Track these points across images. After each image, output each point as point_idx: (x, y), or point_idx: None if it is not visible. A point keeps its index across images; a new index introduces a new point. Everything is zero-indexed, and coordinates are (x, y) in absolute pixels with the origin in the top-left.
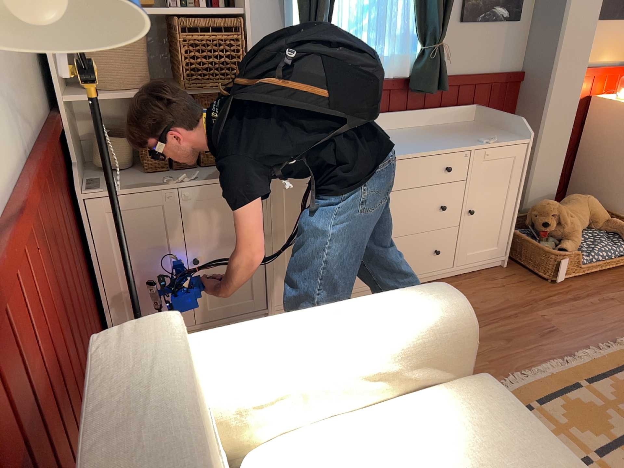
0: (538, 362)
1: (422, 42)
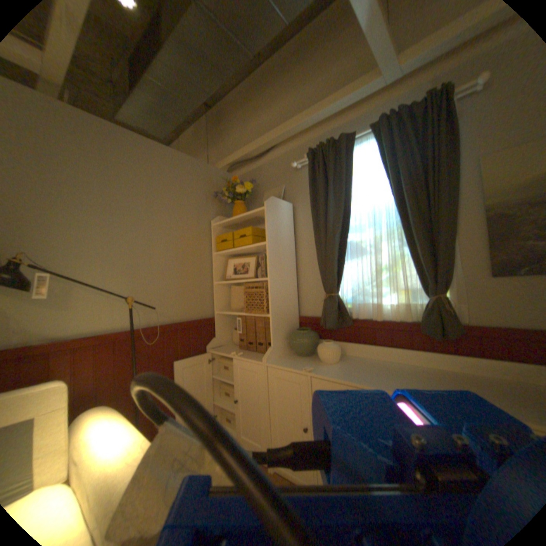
0: None
1: (428, 293)
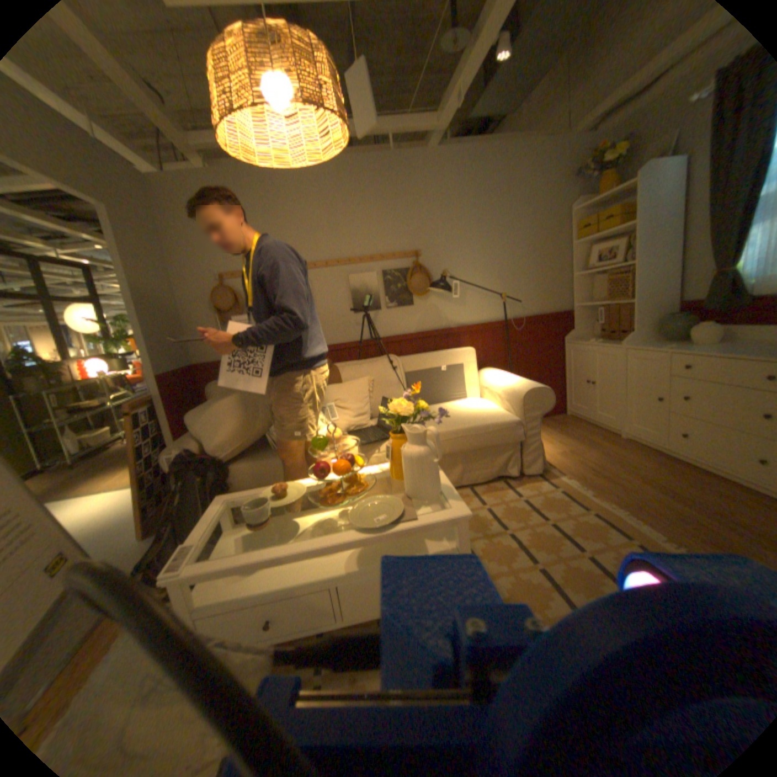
0: (657, 530)
1: None
